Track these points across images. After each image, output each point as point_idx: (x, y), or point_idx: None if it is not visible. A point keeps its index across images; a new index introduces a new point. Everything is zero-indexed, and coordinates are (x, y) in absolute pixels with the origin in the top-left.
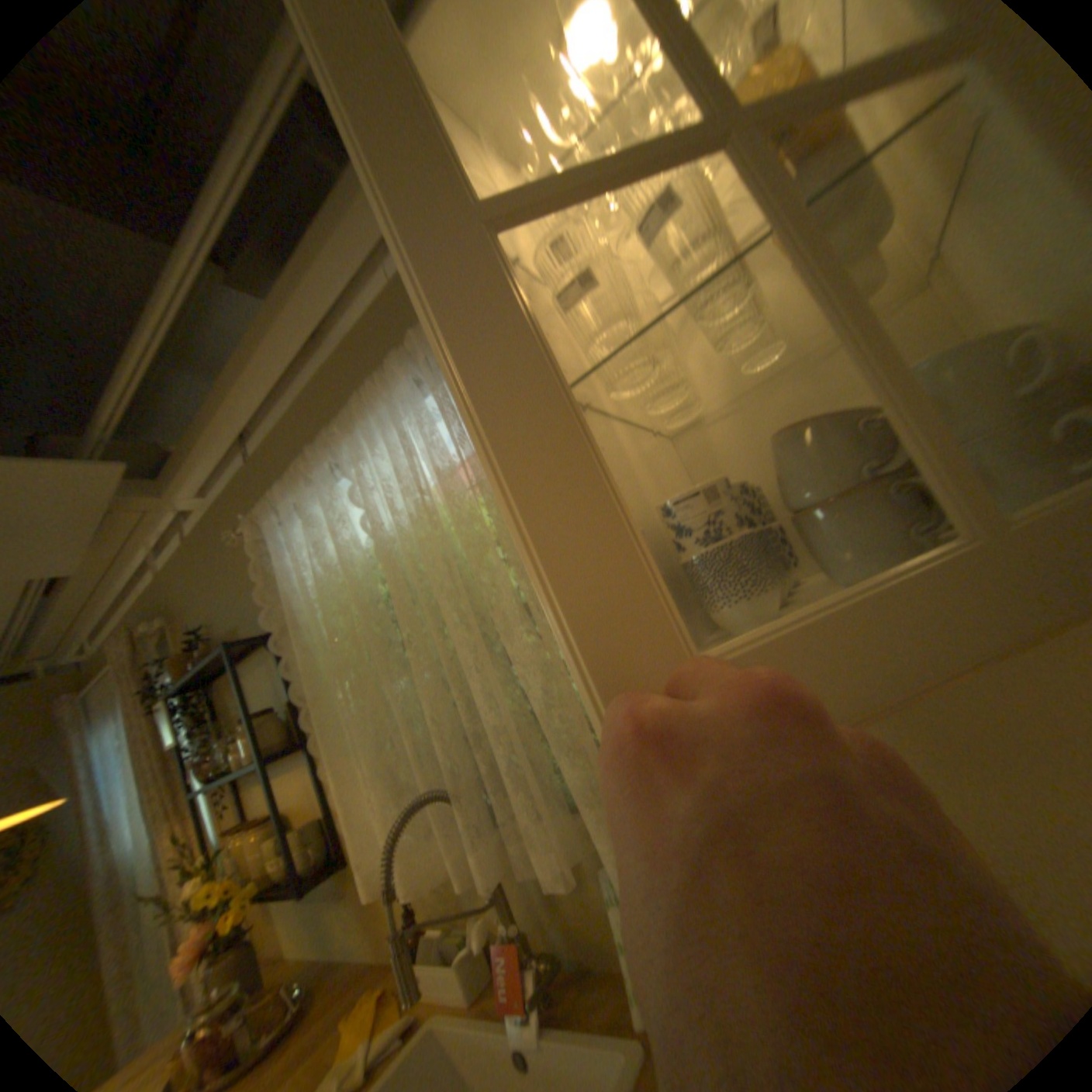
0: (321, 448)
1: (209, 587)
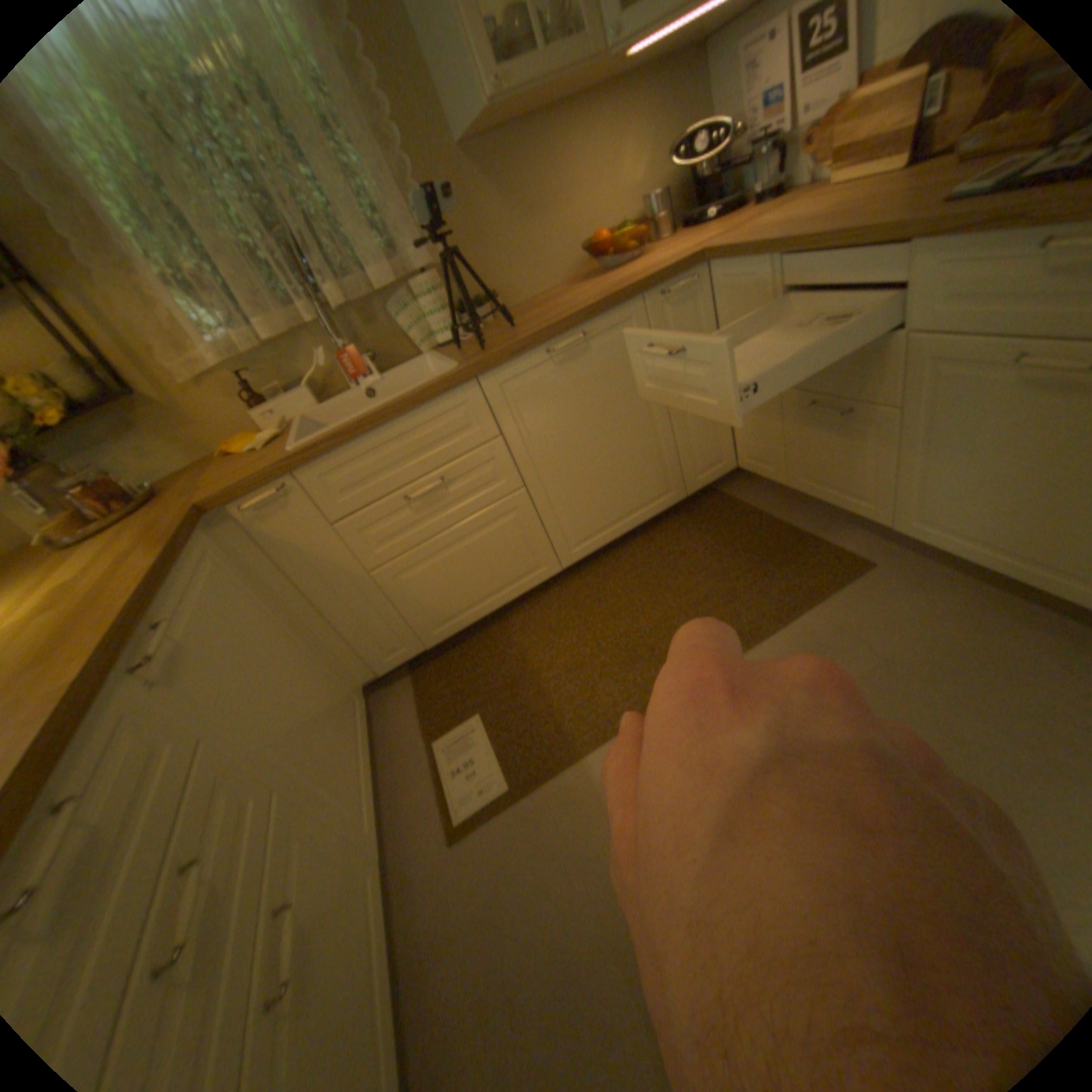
0: None
1: None
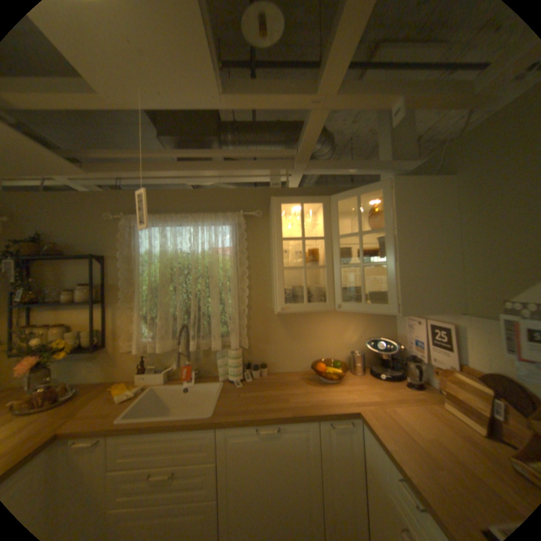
0: (178, 216)
1: (58, 220)
